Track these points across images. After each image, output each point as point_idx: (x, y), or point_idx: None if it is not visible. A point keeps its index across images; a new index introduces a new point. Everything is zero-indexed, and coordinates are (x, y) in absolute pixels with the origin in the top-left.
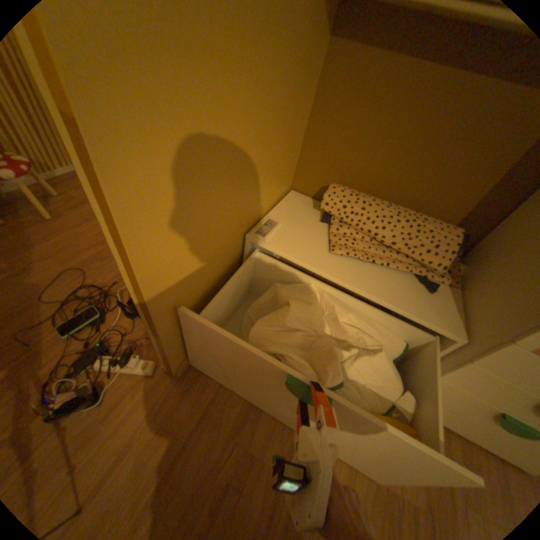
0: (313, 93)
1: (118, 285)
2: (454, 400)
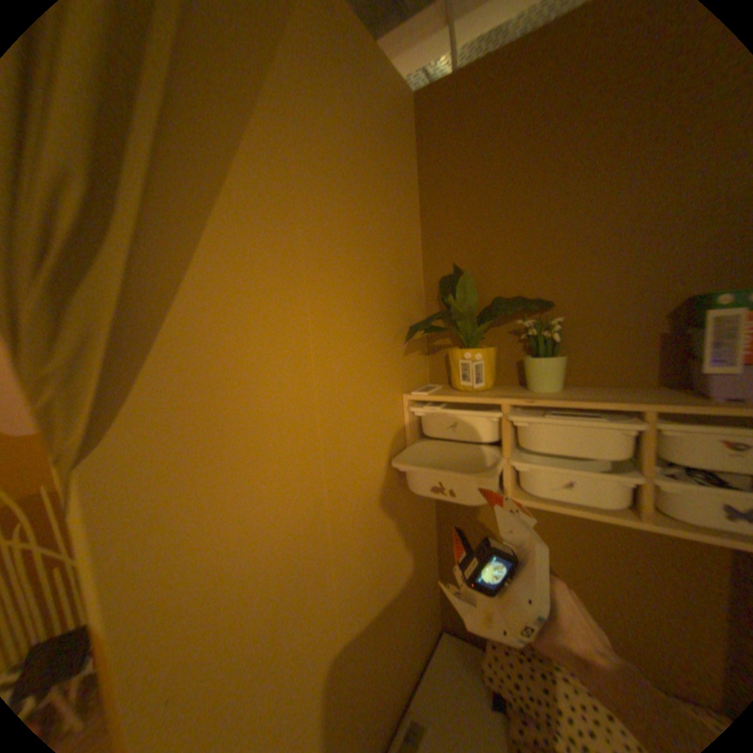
0: (434, 529)
1: None
2: None
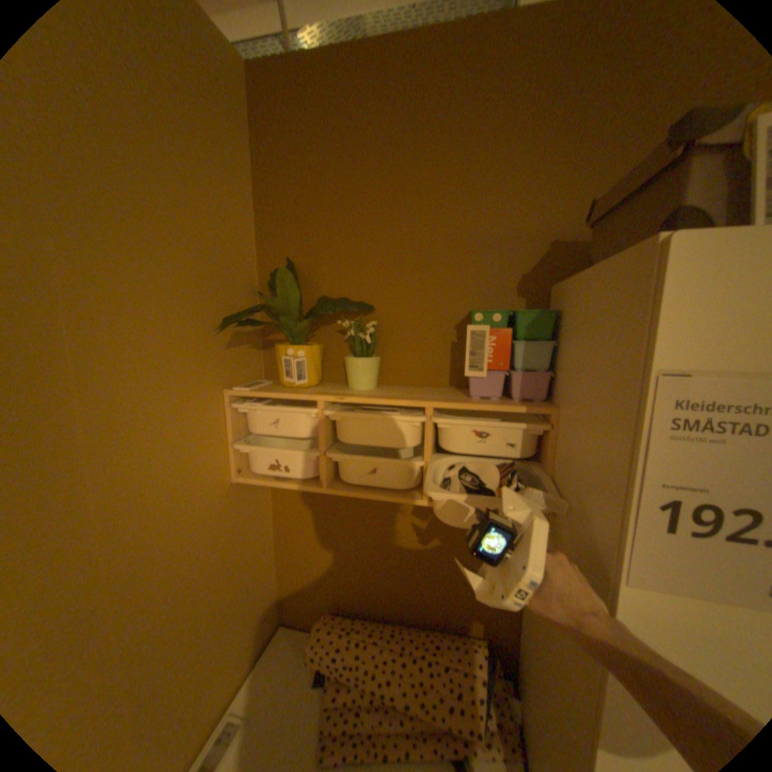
0: (270, 528)
1: None
2: None
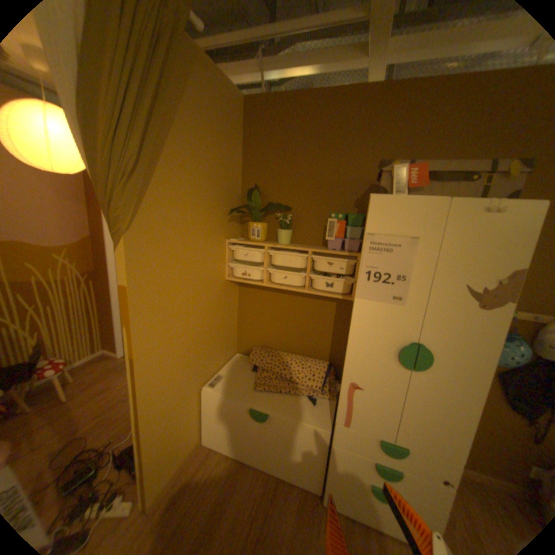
0: (236, 307)
1: (111, 446)
2: (347, 487)
